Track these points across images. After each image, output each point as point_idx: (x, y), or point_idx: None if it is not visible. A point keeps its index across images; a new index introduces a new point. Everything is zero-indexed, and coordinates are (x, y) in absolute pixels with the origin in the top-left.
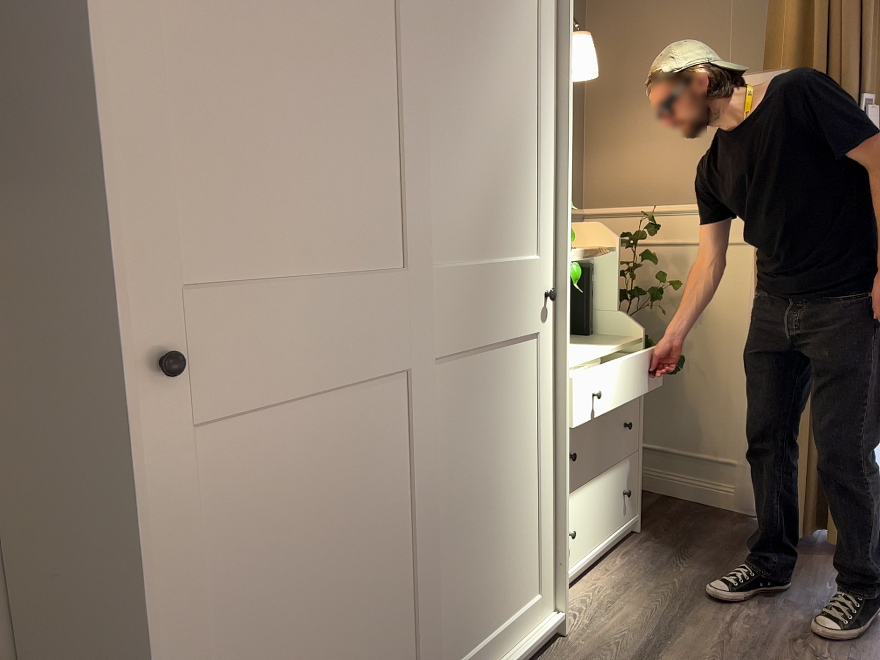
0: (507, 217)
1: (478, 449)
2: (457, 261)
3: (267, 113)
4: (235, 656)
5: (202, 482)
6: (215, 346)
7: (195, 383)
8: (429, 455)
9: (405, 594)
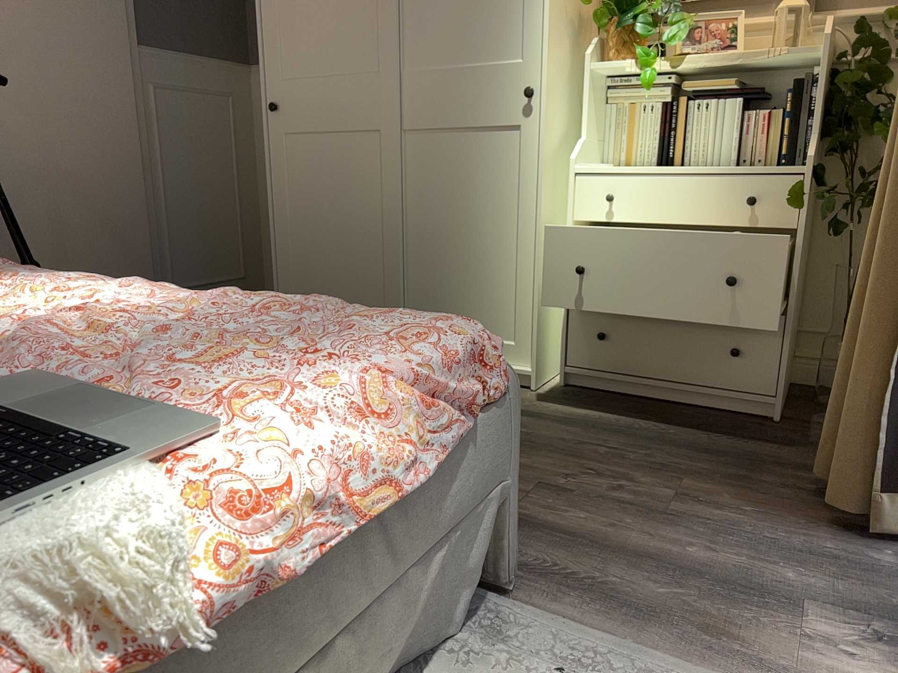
0: (484, 29)
1: (447, 202)
2: (429, 66)
3: (305, 1)
4: (294, 234)
5: (281, 157)
6: (285, 104)
7: (279, 118)
8: (390, 186)
9: (375, 261)
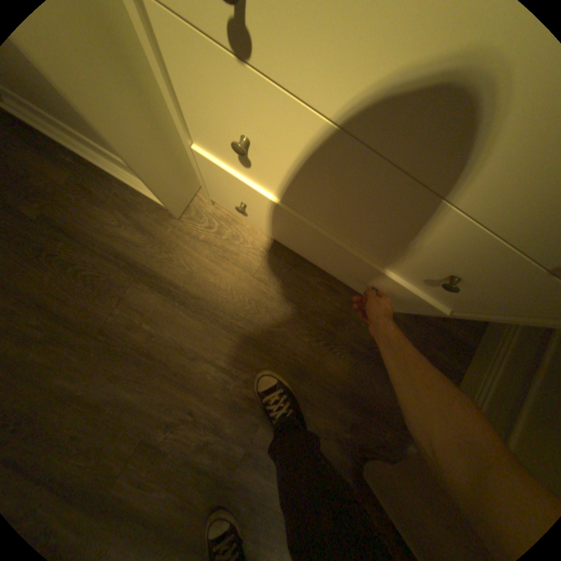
0: None
1: None
2: None
3: None
4: None
5: None
6: None
7: None
8: None
9: None
